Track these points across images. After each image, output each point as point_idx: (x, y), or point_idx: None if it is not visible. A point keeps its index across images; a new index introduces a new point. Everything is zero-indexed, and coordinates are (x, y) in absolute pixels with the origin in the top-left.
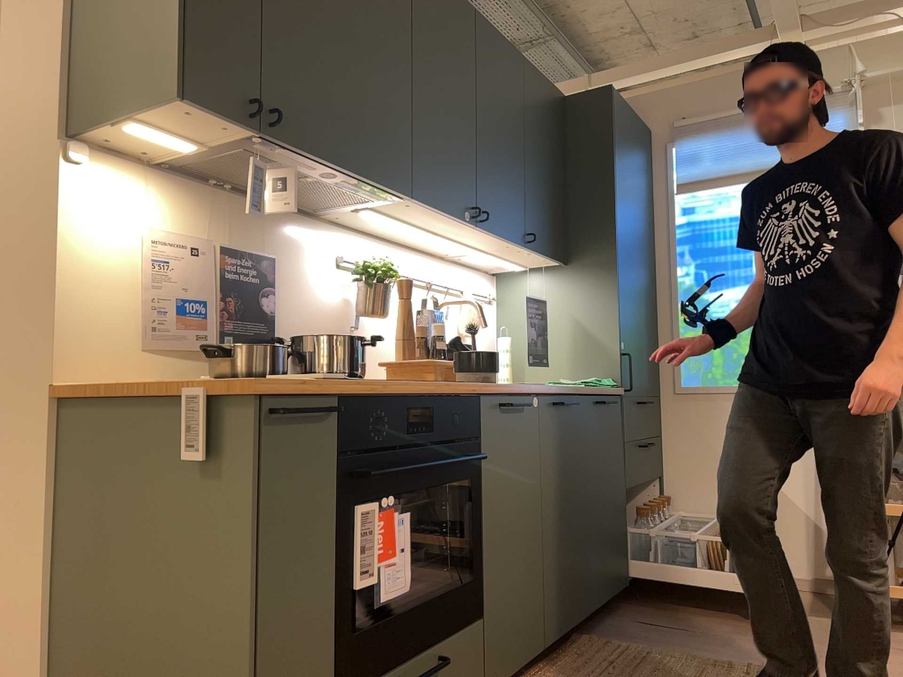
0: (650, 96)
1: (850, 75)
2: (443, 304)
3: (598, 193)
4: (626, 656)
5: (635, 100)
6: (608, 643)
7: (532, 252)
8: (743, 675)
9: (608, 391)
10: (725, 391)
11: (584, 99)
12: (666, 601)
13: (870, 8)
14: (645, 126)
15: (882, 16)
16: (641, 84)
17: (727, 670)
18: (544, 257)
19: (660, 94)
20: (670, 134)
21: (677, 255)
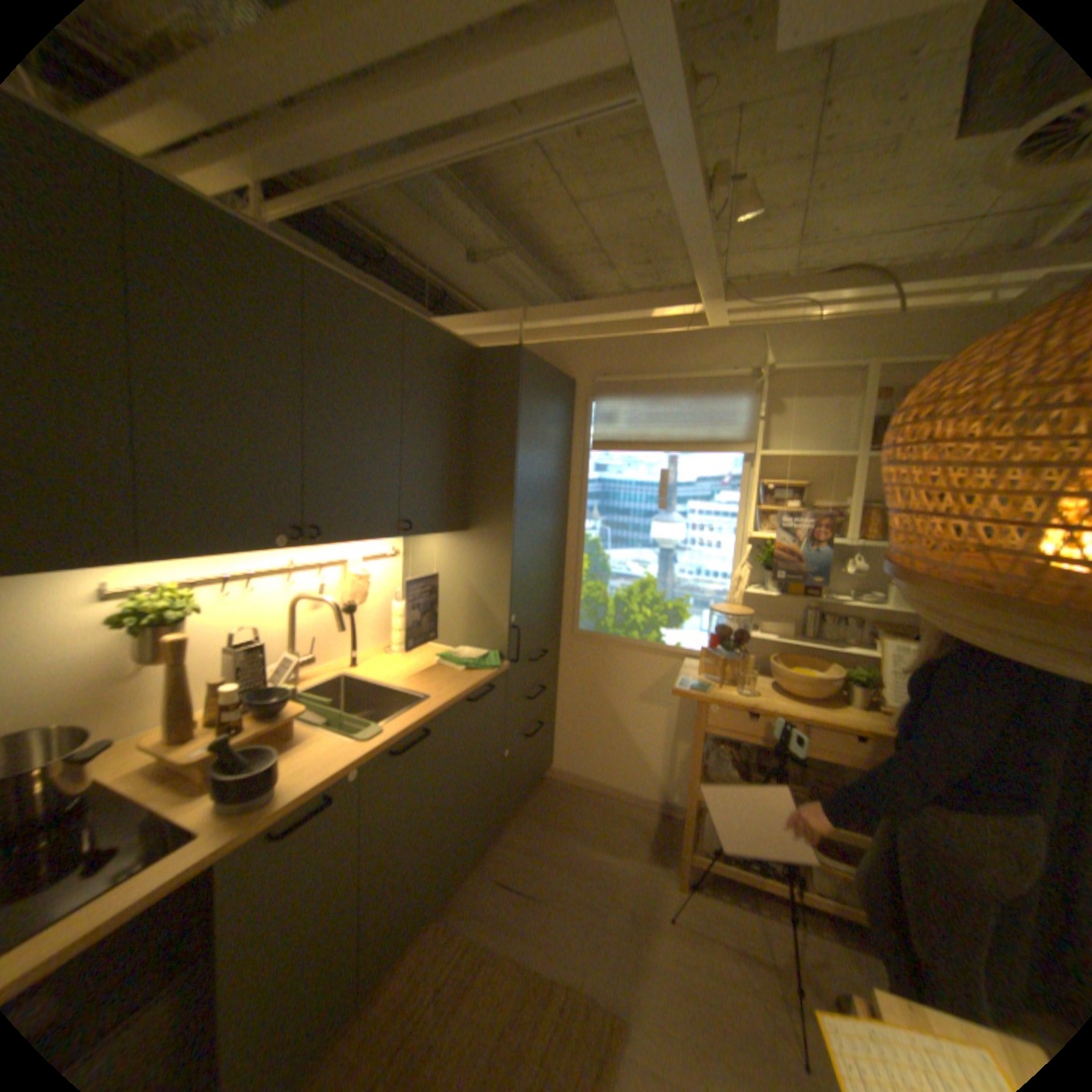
0: (579, 343)
1: (764, 357)
2: (301, 598)
3: (500, 463)
4: (457, 971)
5: (564, 344)
6: (449, 942)
7: (413, 536)
8: (556, 1014)
9: (486, 677)
10: (613, 641)
11: (494, 356)
12: (534, 836)
13: (796, 288)
14: (572, 375)
15: (803, 301)
16: (575, 326)
17: (543, 1004)
18: (434, 534)
19: (588, 343)
20: (593, 388)
21: (586, 510)
